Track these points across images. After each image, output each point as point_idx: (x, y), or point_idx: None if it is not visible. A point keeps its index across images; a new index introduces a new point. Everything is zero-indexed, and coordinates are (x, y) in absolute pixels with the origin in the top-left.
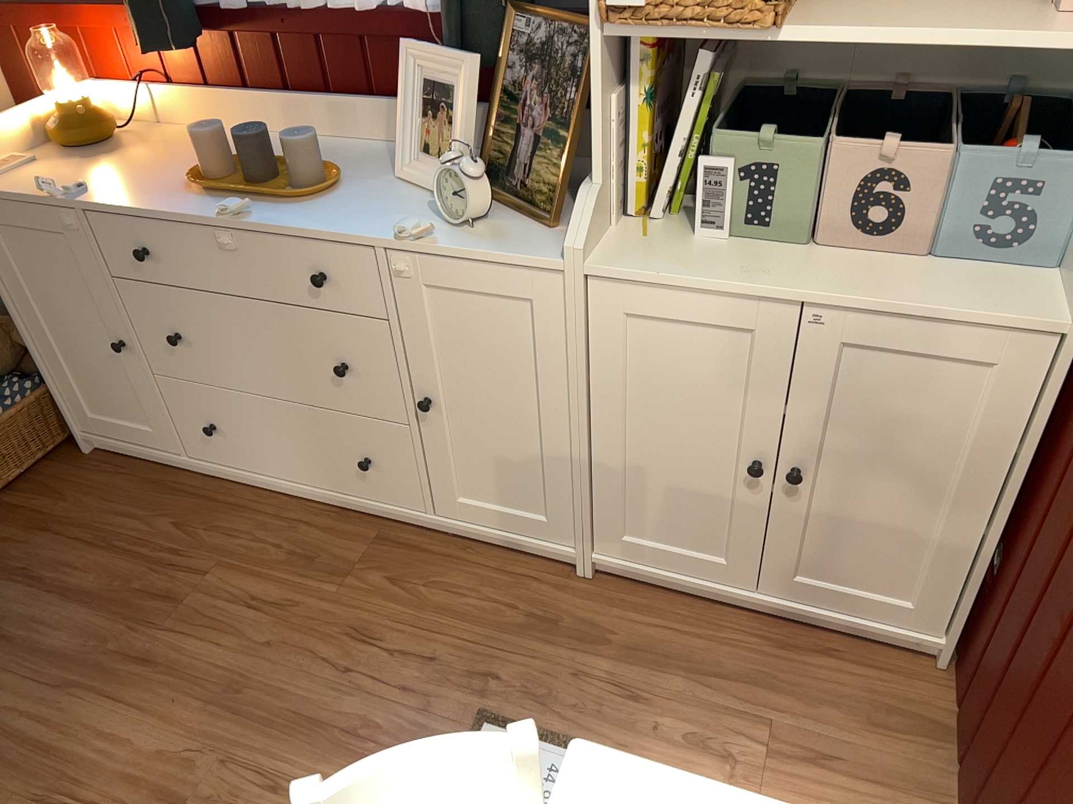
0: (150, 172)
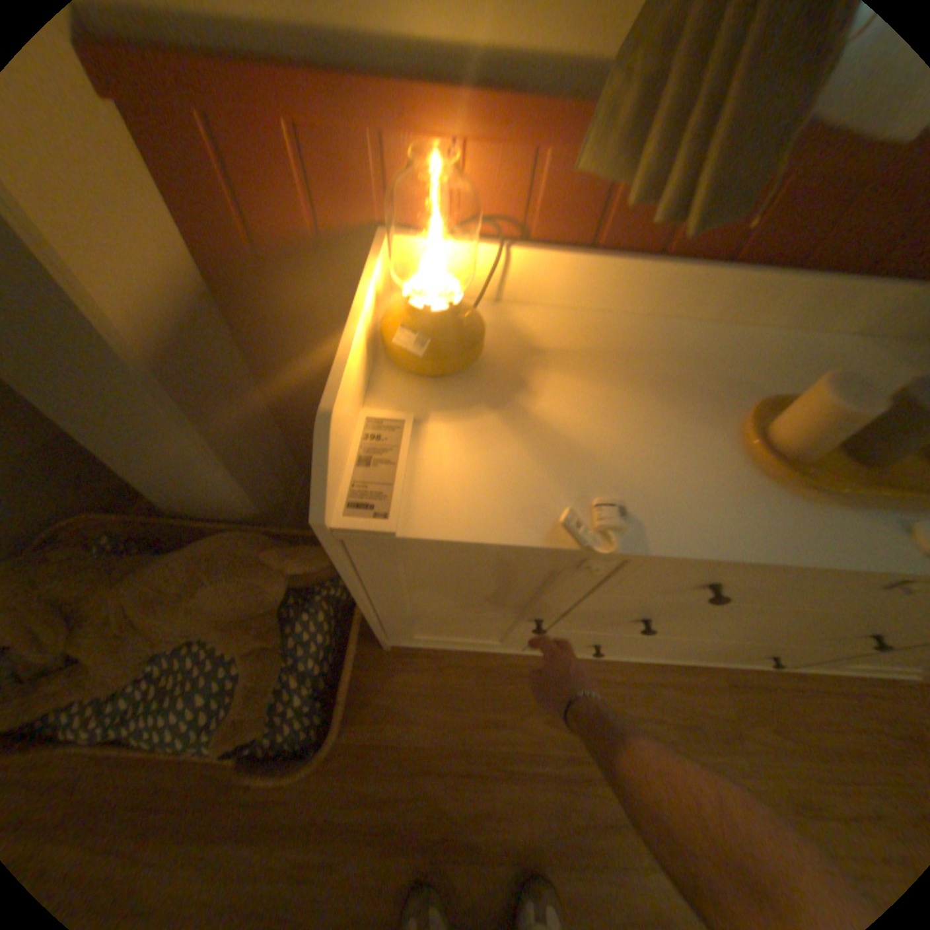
0: (654, 439)
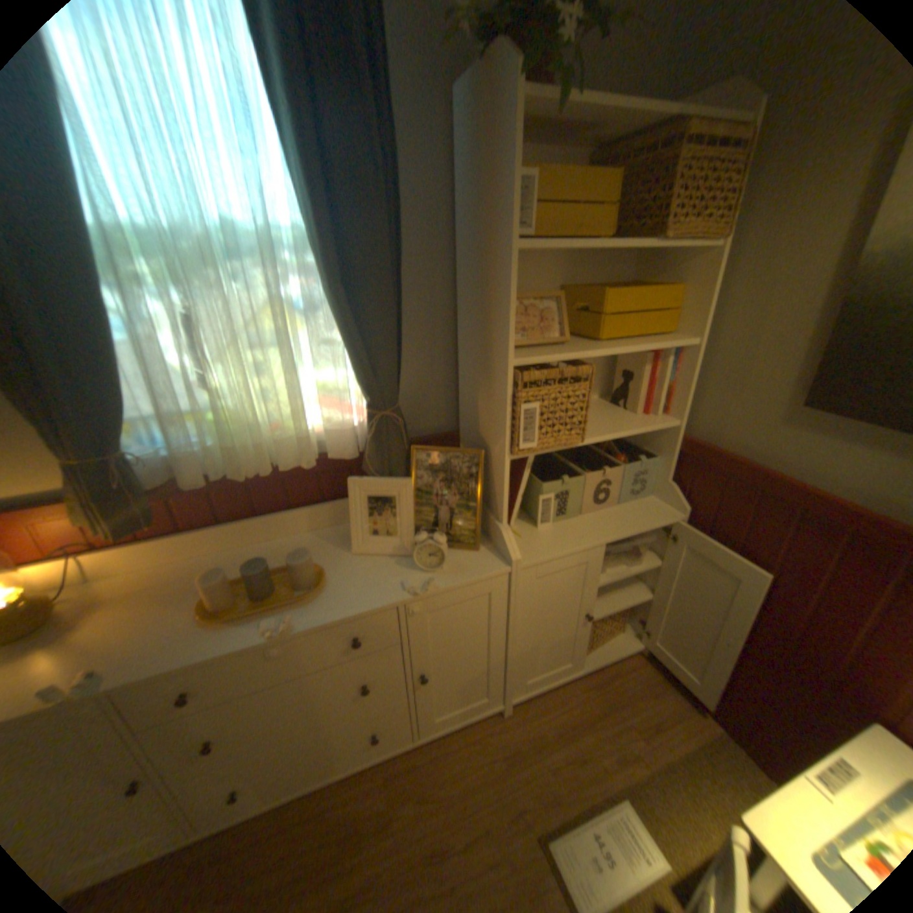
0: (142, 631)
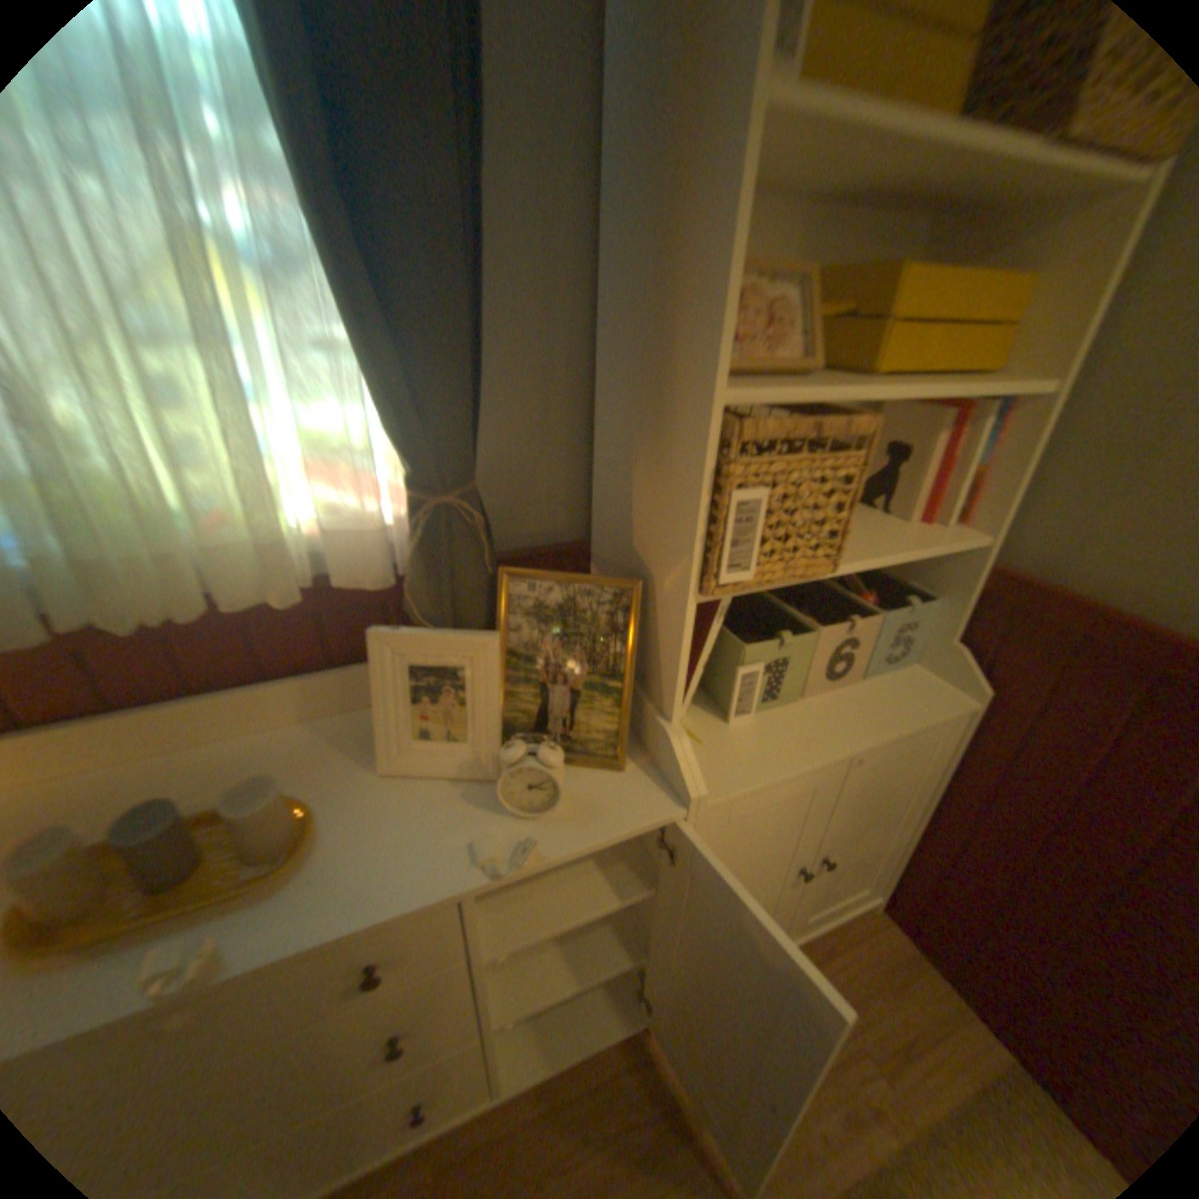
0: None
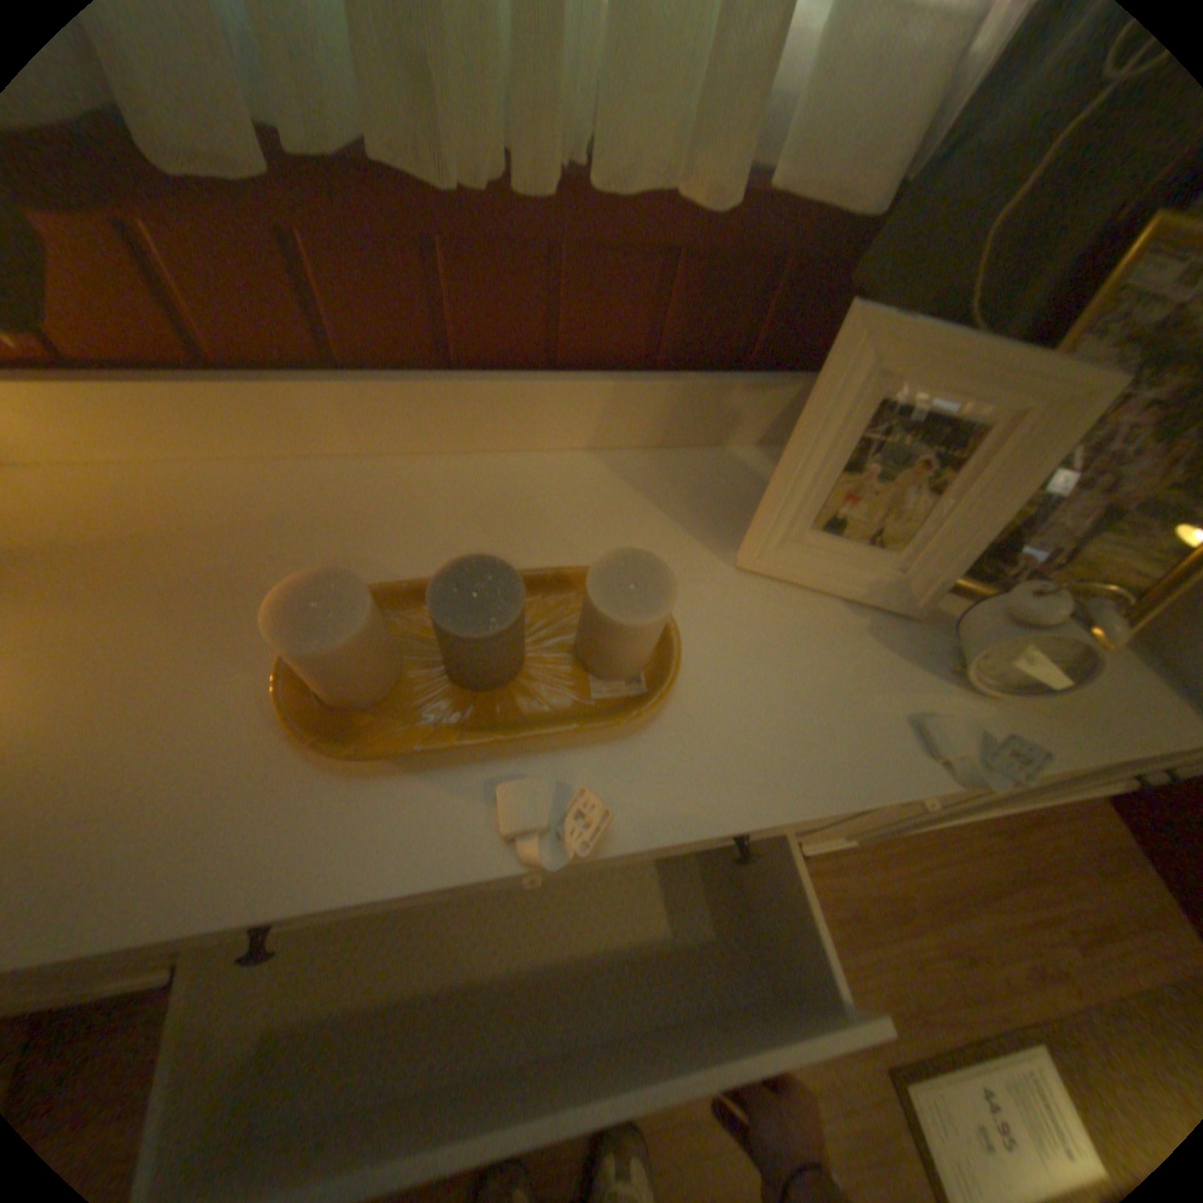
0: (110, 708)
